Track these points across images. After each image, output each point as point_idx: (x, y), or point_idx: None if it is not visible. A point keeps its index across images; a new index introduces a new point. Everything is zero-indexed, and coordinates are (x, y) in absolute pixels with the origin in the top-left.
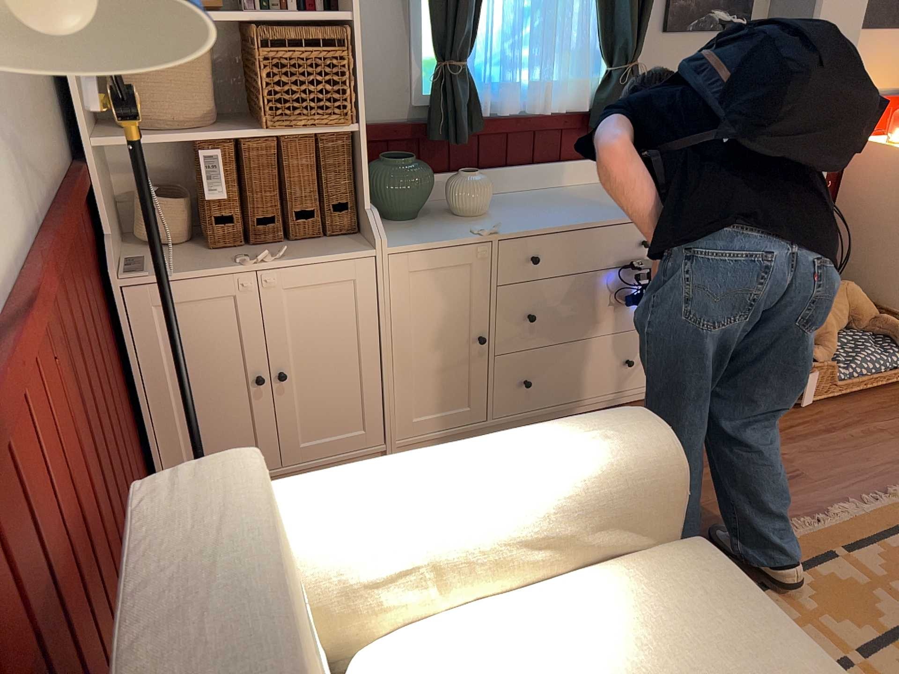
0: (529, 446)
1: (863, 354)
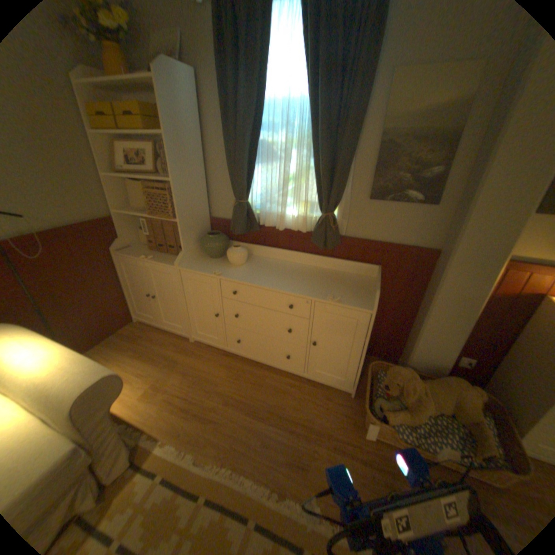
0: (55, 362)
1: (438, 439)
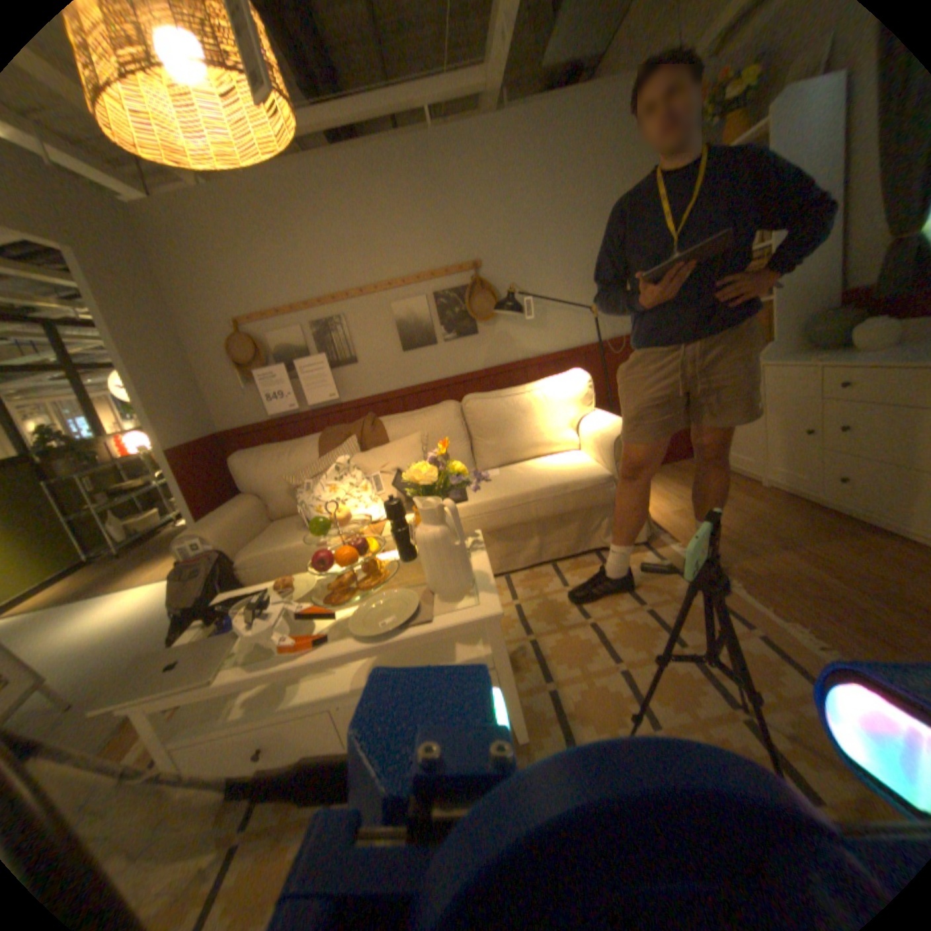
0: (612, 419)
1: None
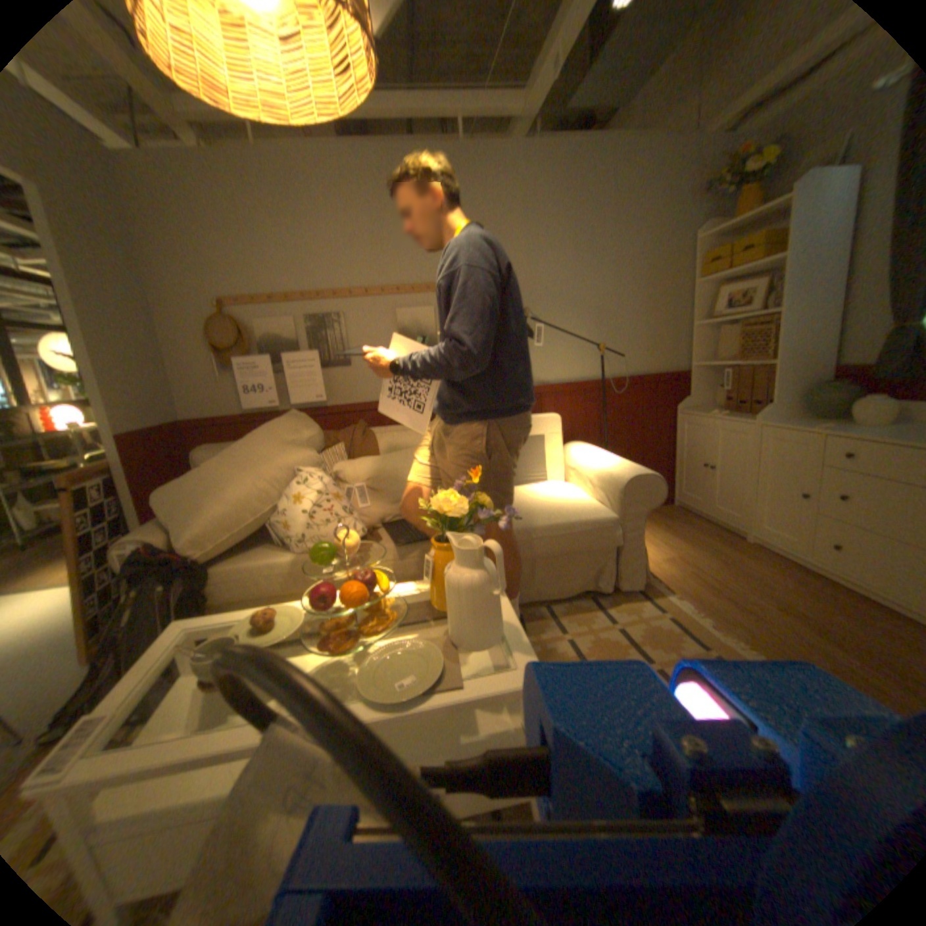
0: (618, 460)
1: None
